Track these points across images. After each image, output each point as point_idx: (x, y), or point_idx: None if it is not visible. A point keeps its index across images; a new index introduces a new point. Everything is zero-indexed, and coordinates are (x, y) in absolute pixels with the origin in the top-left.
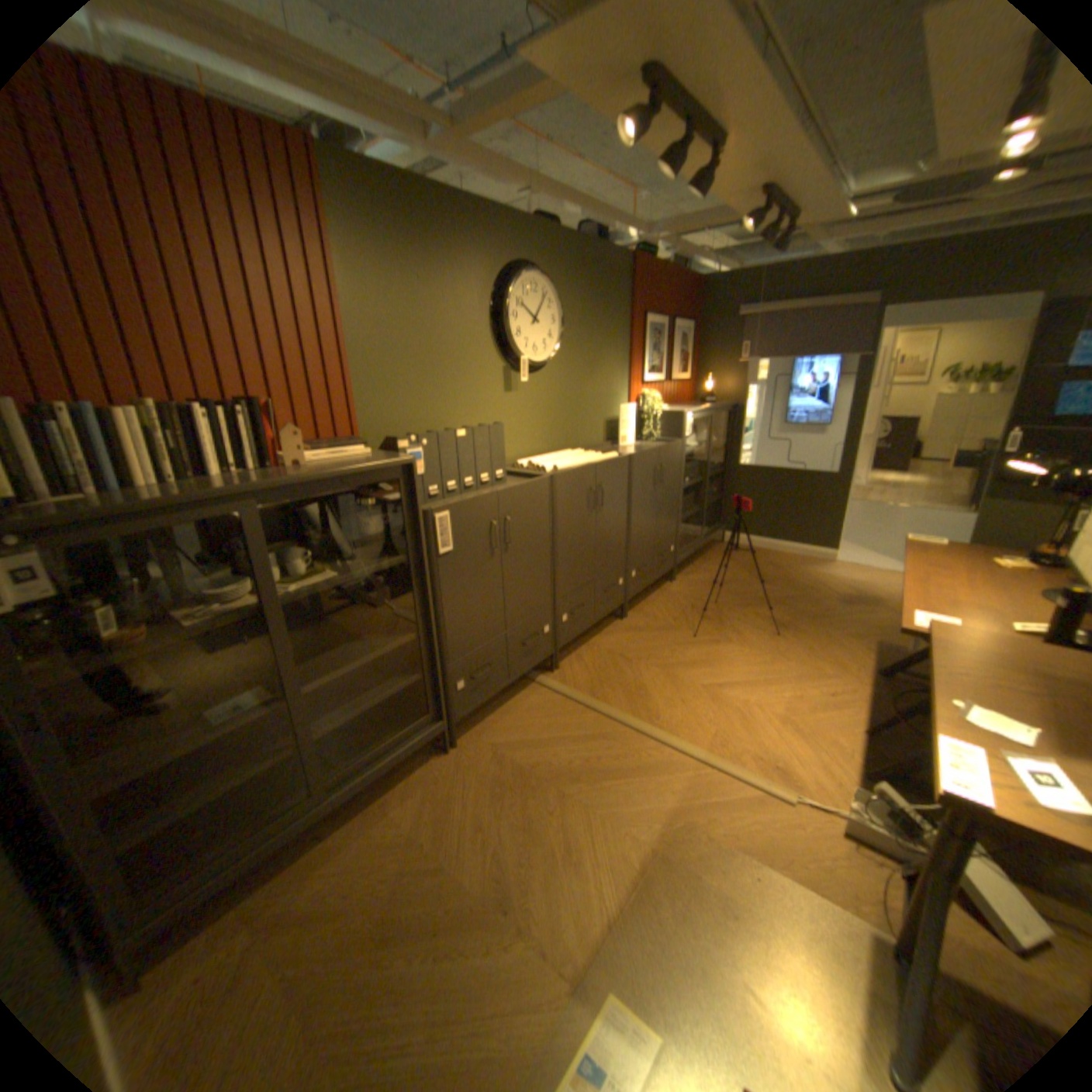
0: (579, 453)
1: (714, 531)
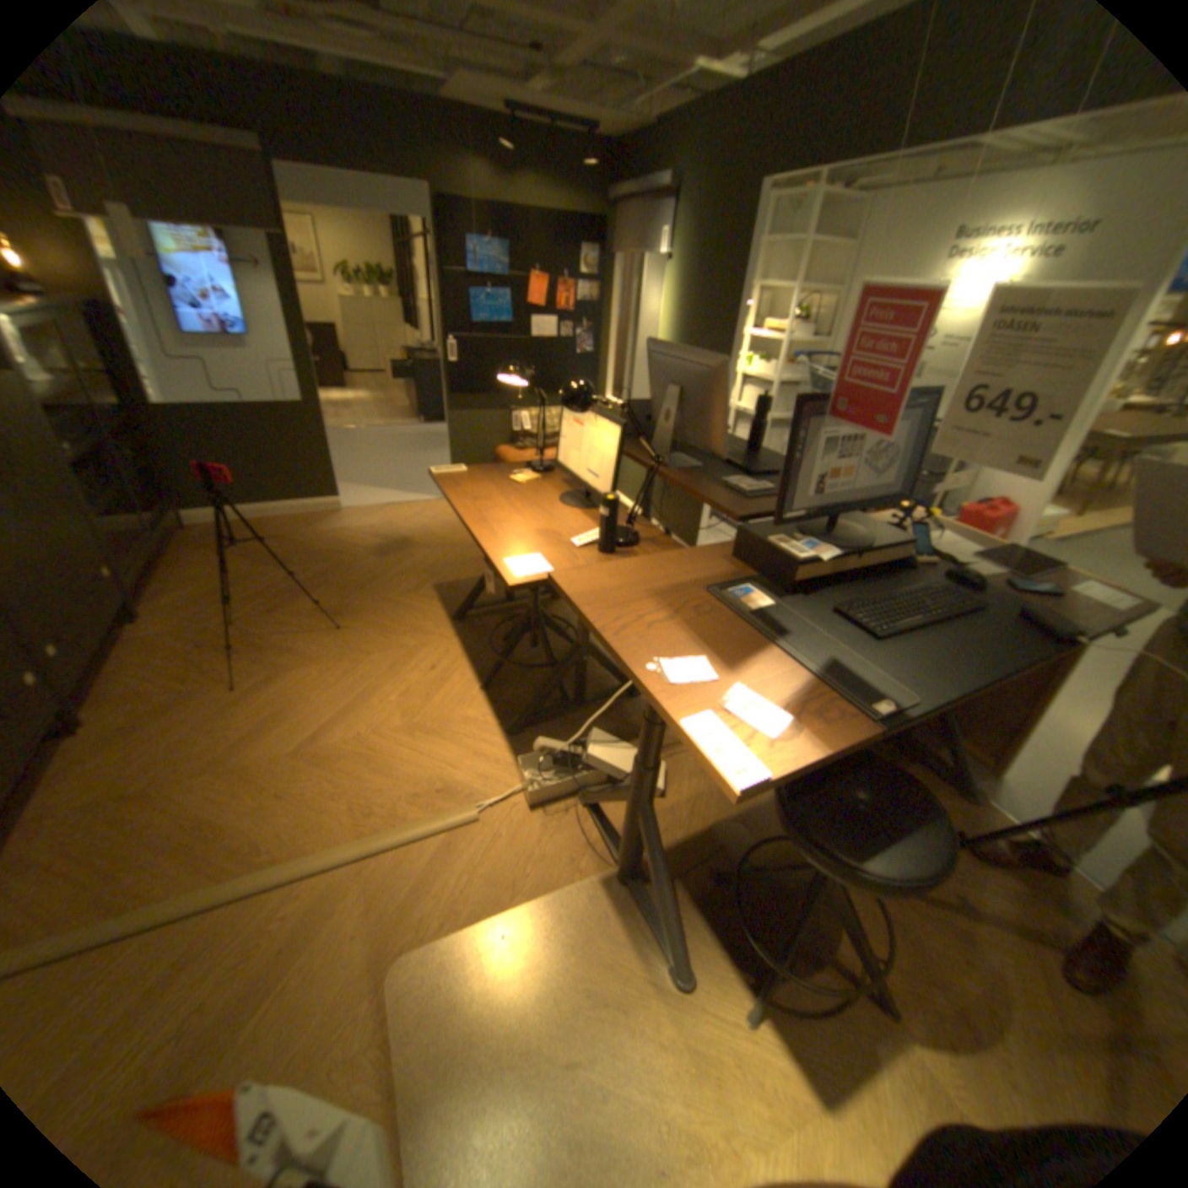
0: None
1: (159, 516)
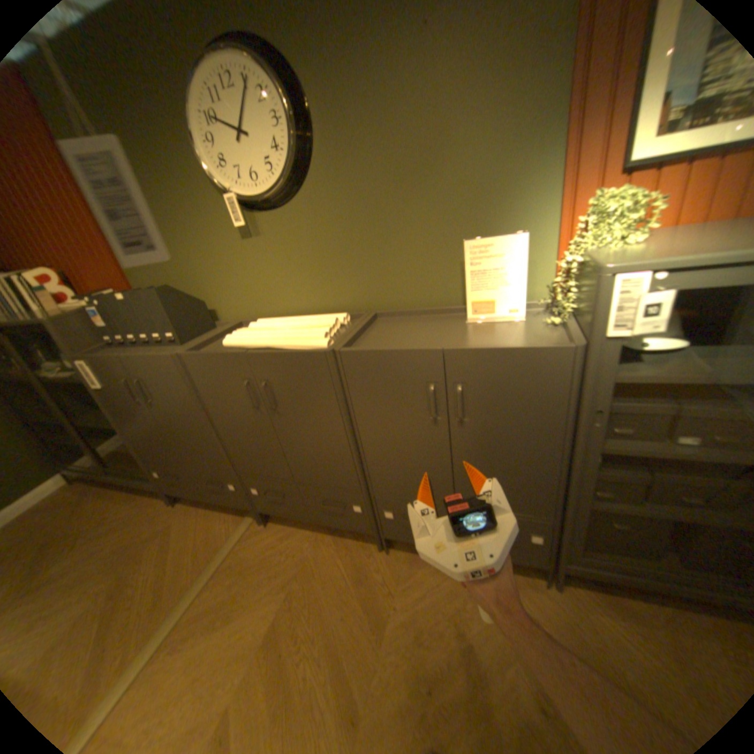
0: (323, 322)
1: None
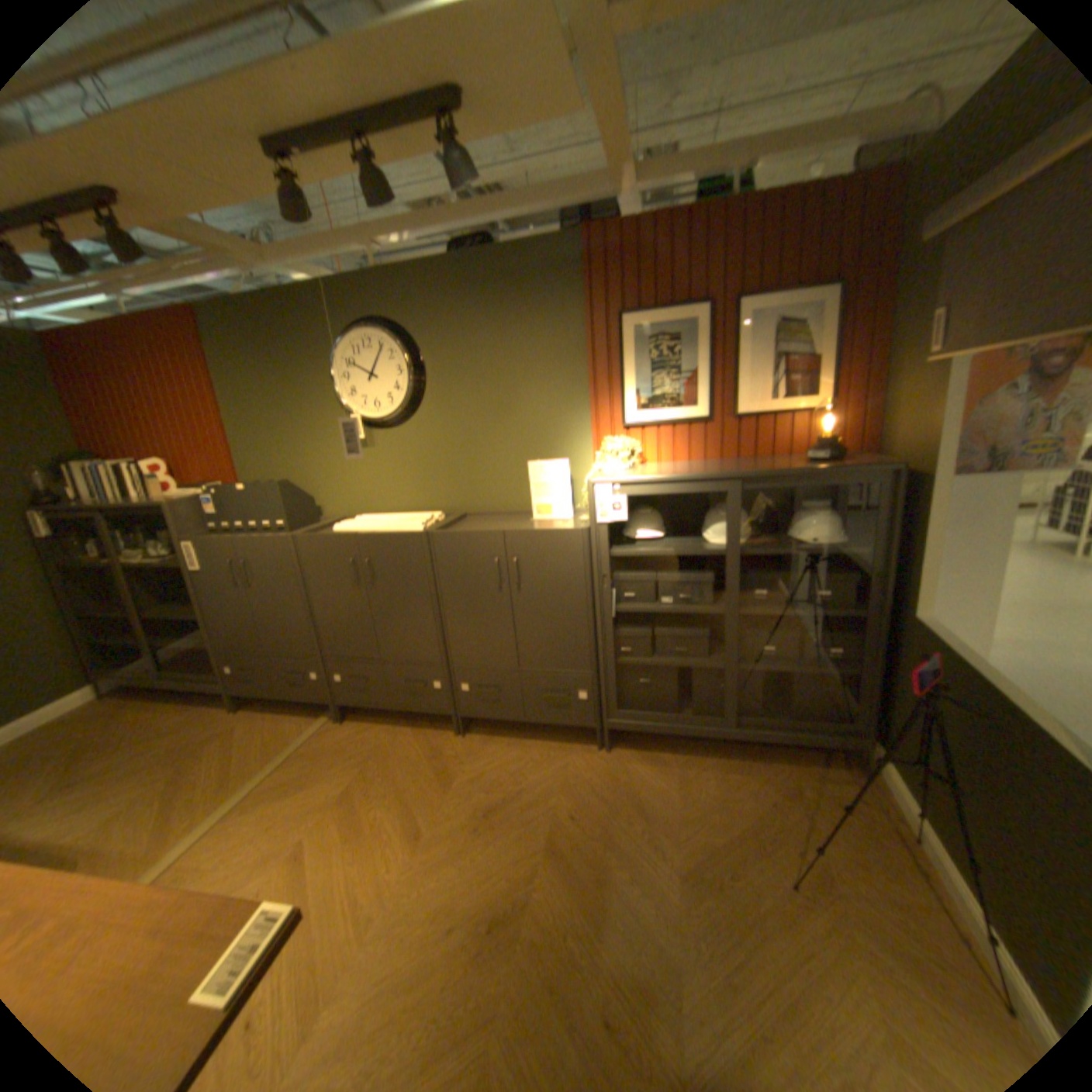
0: (422, 517)
1: (803, 732)
